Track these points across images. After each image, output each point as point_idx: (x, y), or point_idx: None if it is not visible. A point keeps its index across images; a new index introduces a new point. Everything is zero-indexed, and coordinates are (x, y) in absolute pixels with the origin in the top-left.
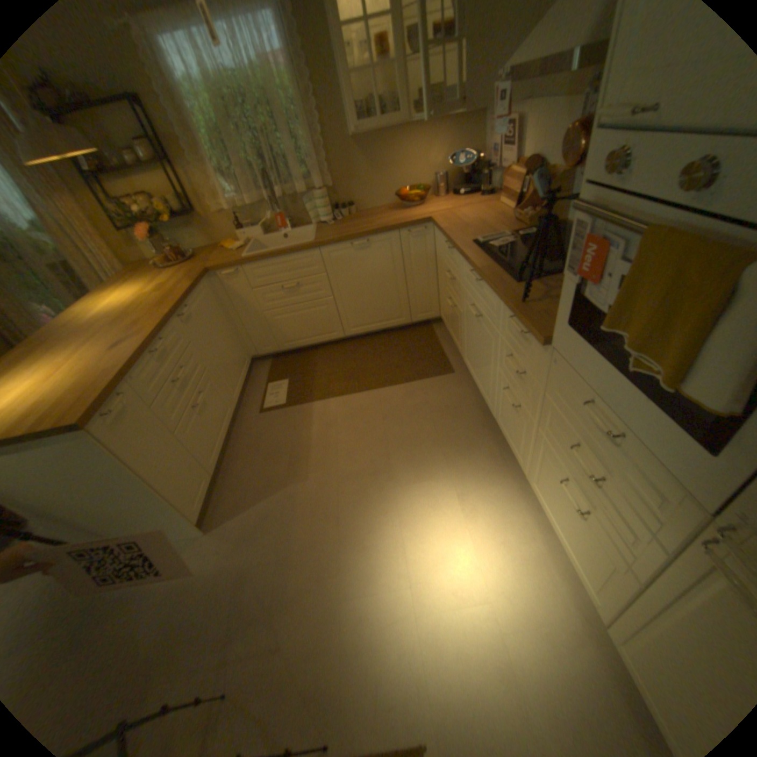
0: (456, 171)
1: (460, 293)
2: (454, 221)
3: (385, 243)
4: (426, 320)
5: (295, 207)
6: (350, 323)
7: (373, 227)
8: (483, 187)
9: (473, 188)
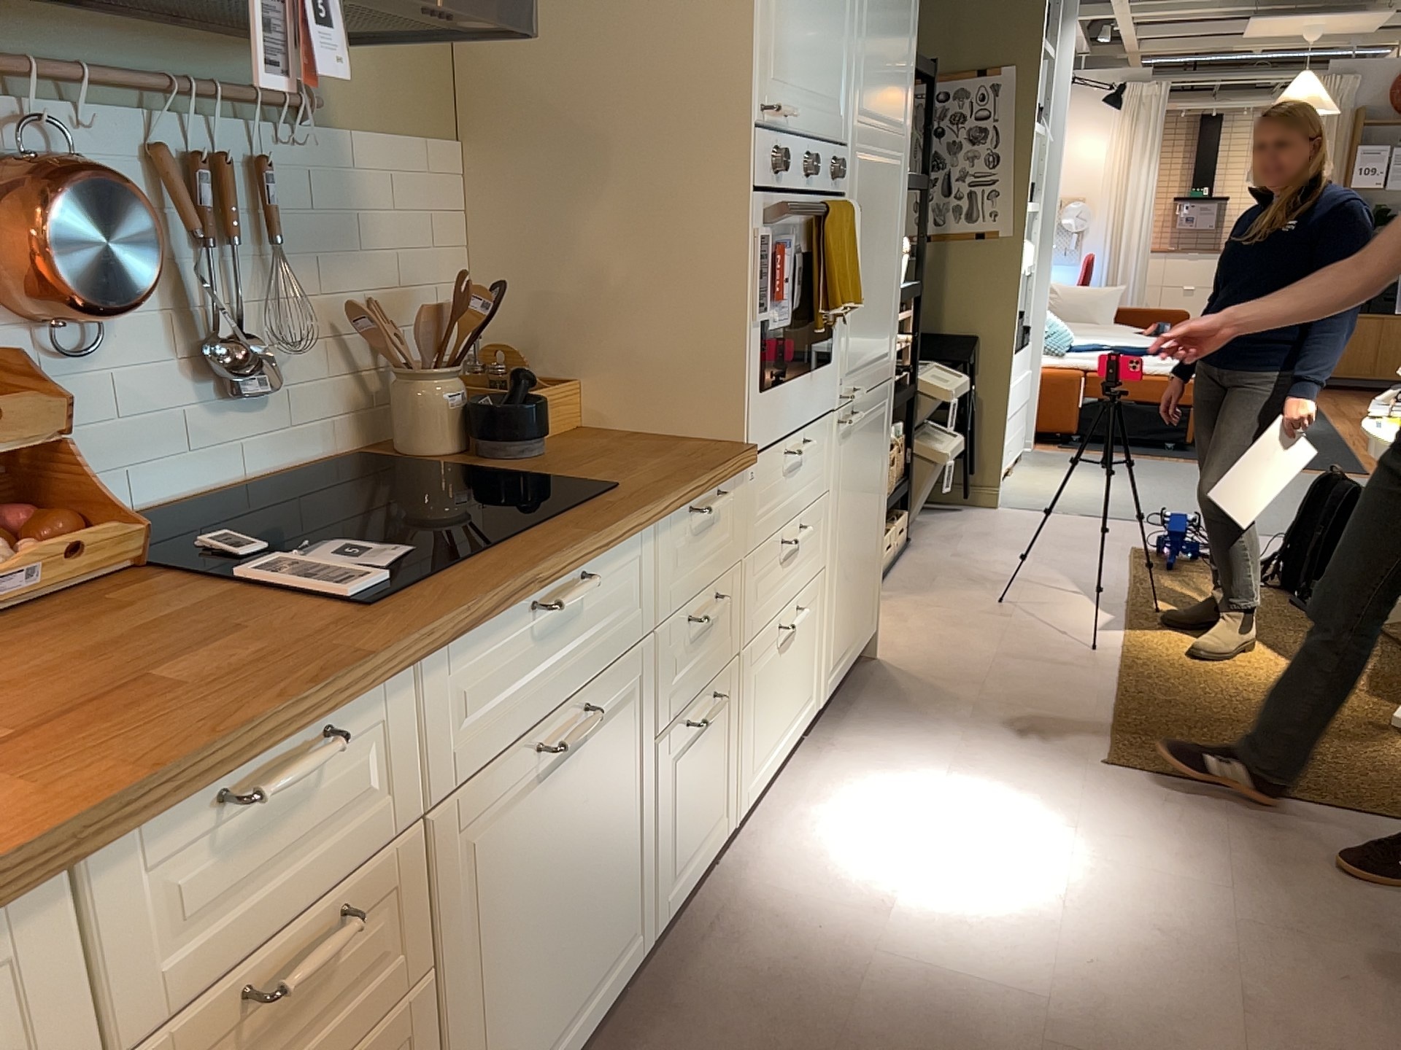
0: None
1: (414, 883)
2: None
3: None
4: None
5: None
6: None
7: None
8: None
9: None
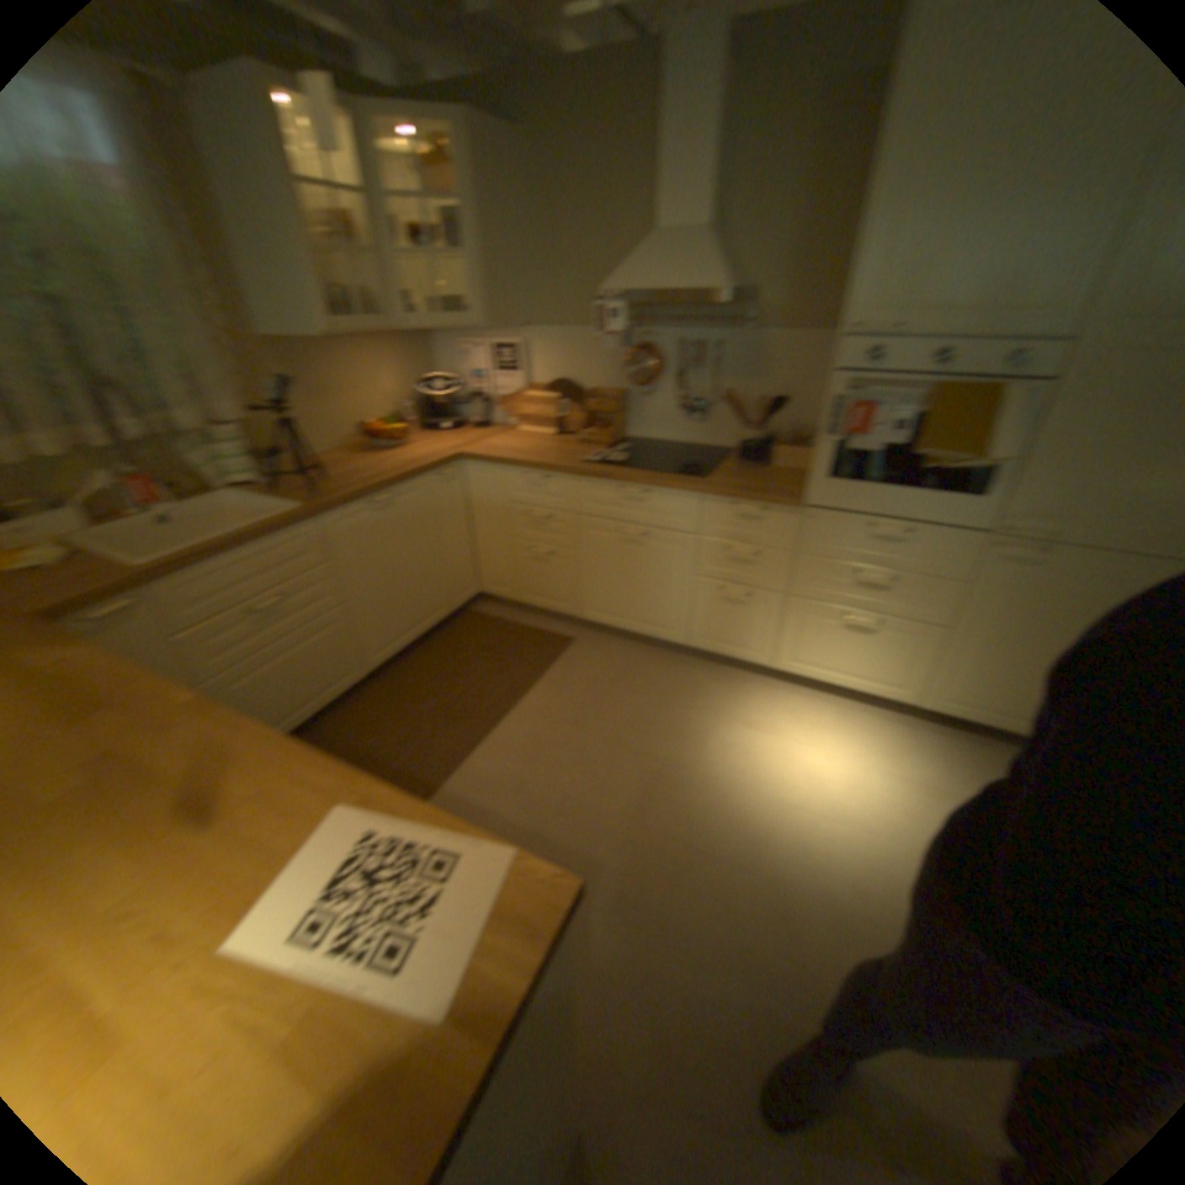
0: (419, 401)
1: (577, 527)
2: (510, 450)
3: (419, 493)
4: (472, 600)
5: (168, 462)
6: (380, 643)
7: (391, 472)
8: (467, 419)
9: (459, 420)
